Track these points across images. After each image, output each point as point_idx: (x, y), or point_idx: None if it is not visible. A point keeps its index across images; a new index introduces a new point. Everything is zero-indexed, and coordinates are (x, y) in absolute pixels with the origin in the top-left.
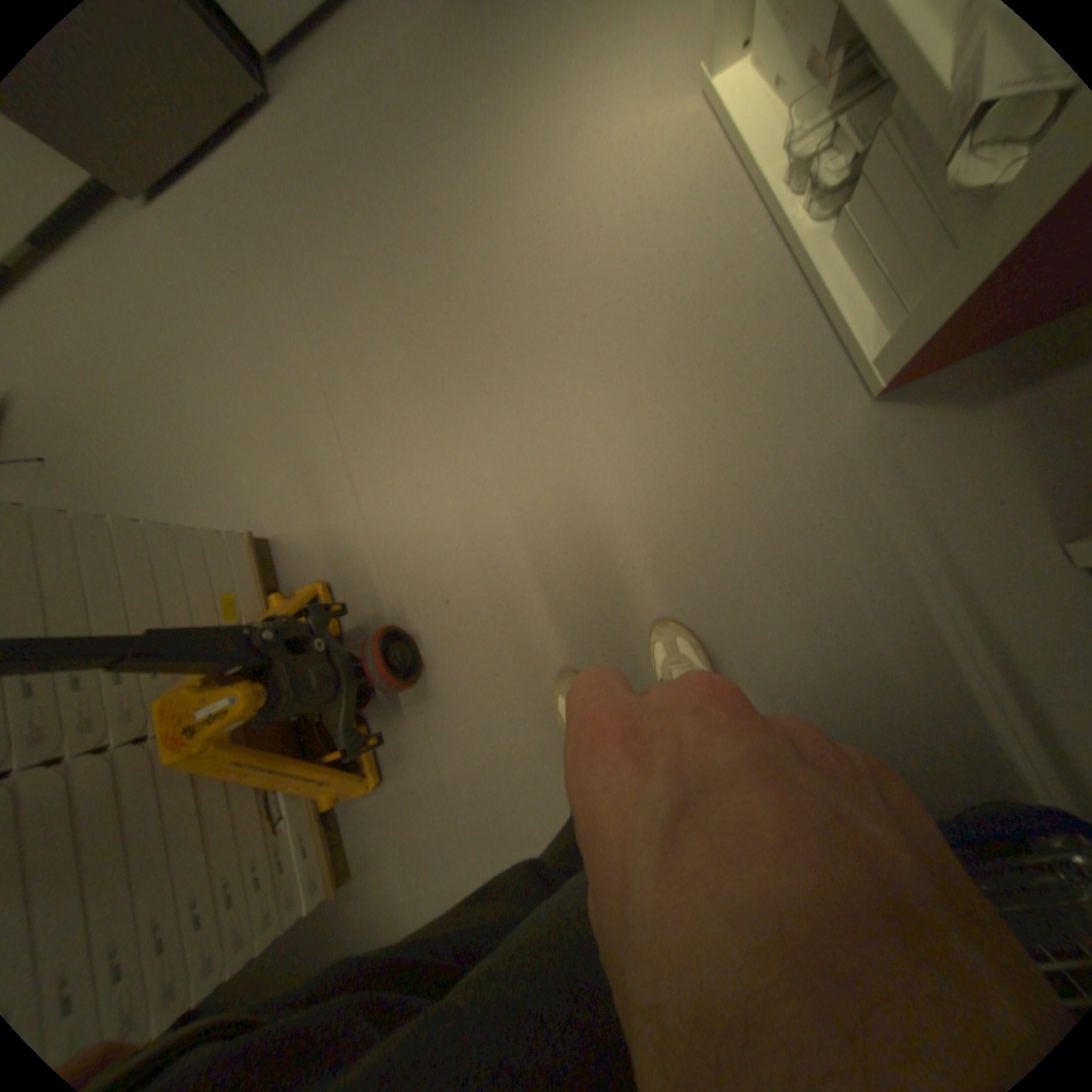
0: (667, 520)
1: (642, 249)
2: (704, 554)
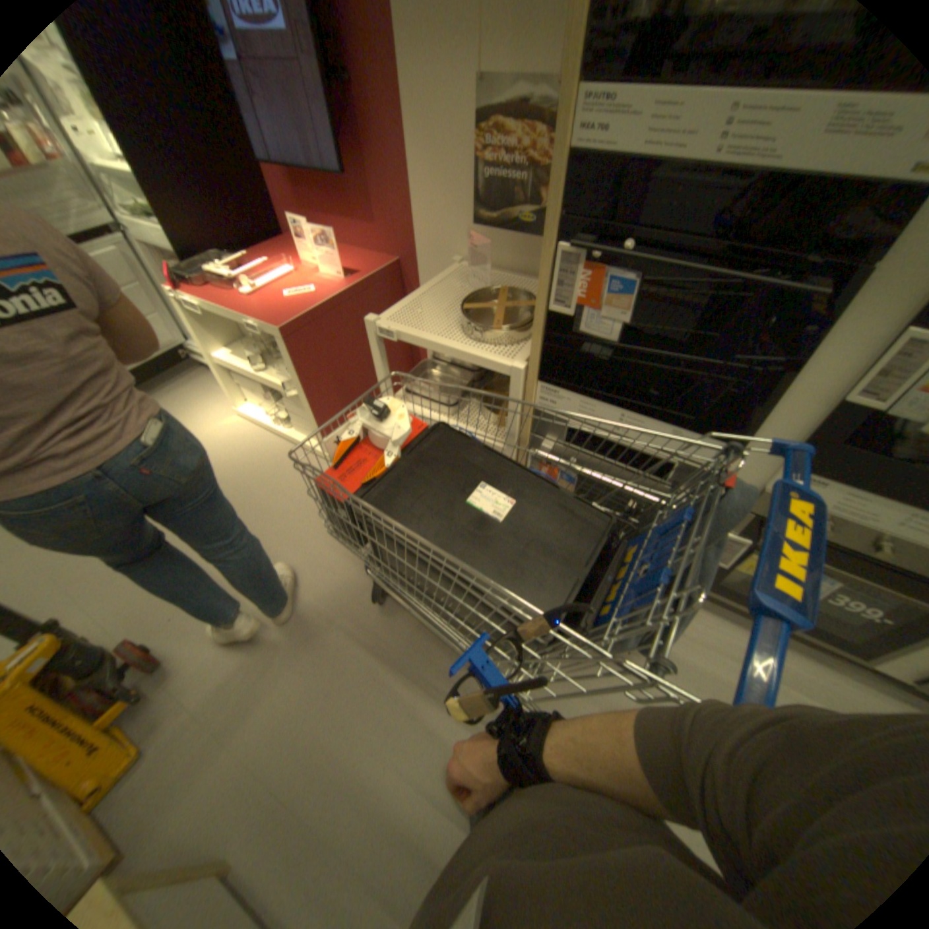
0: (277, 528)
1: (231, 459)
2: (297, 530)
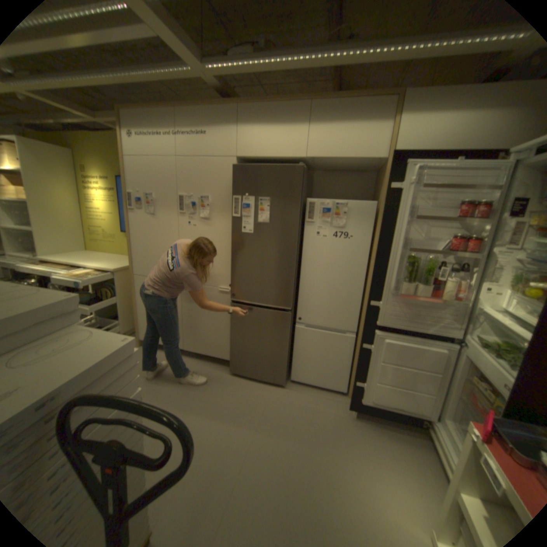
0: None
1: None
2: None
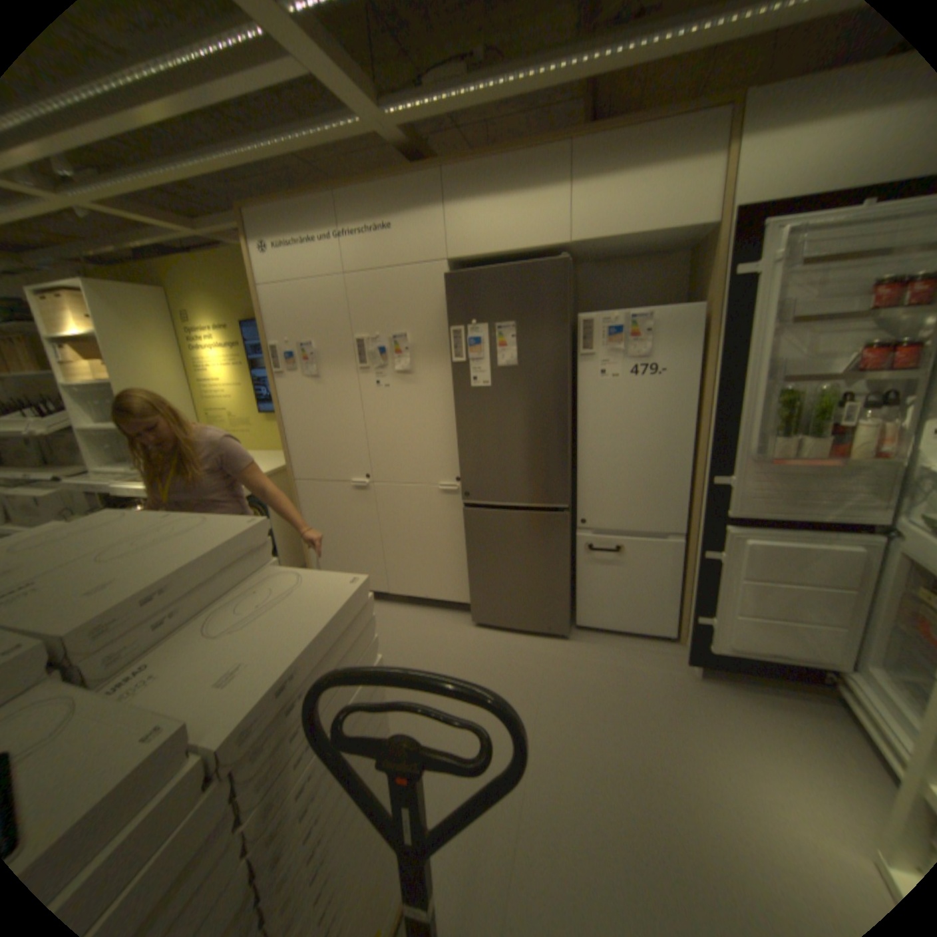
0: None
1: None
2: None
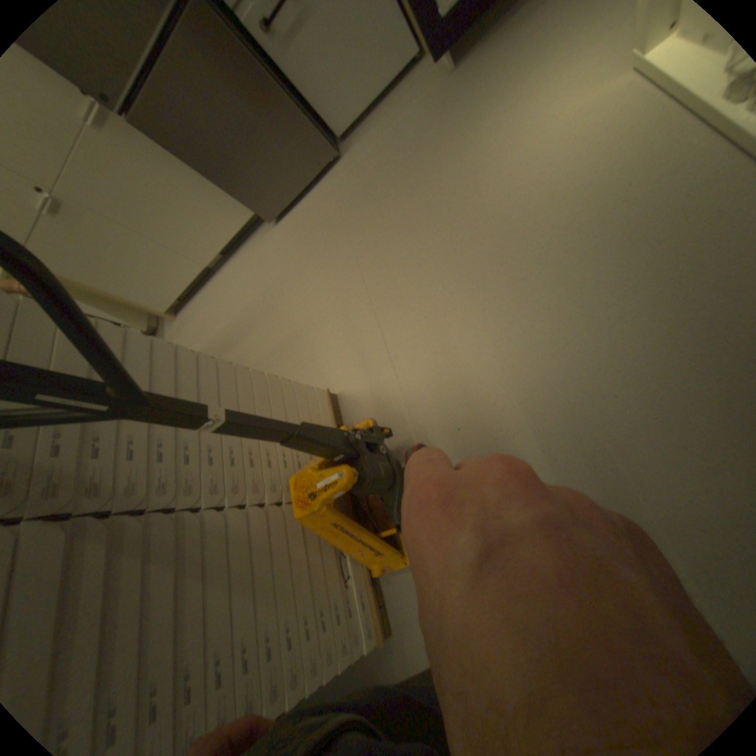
0: (645, 358)
1: (597, 175)
2: (688, 381)
